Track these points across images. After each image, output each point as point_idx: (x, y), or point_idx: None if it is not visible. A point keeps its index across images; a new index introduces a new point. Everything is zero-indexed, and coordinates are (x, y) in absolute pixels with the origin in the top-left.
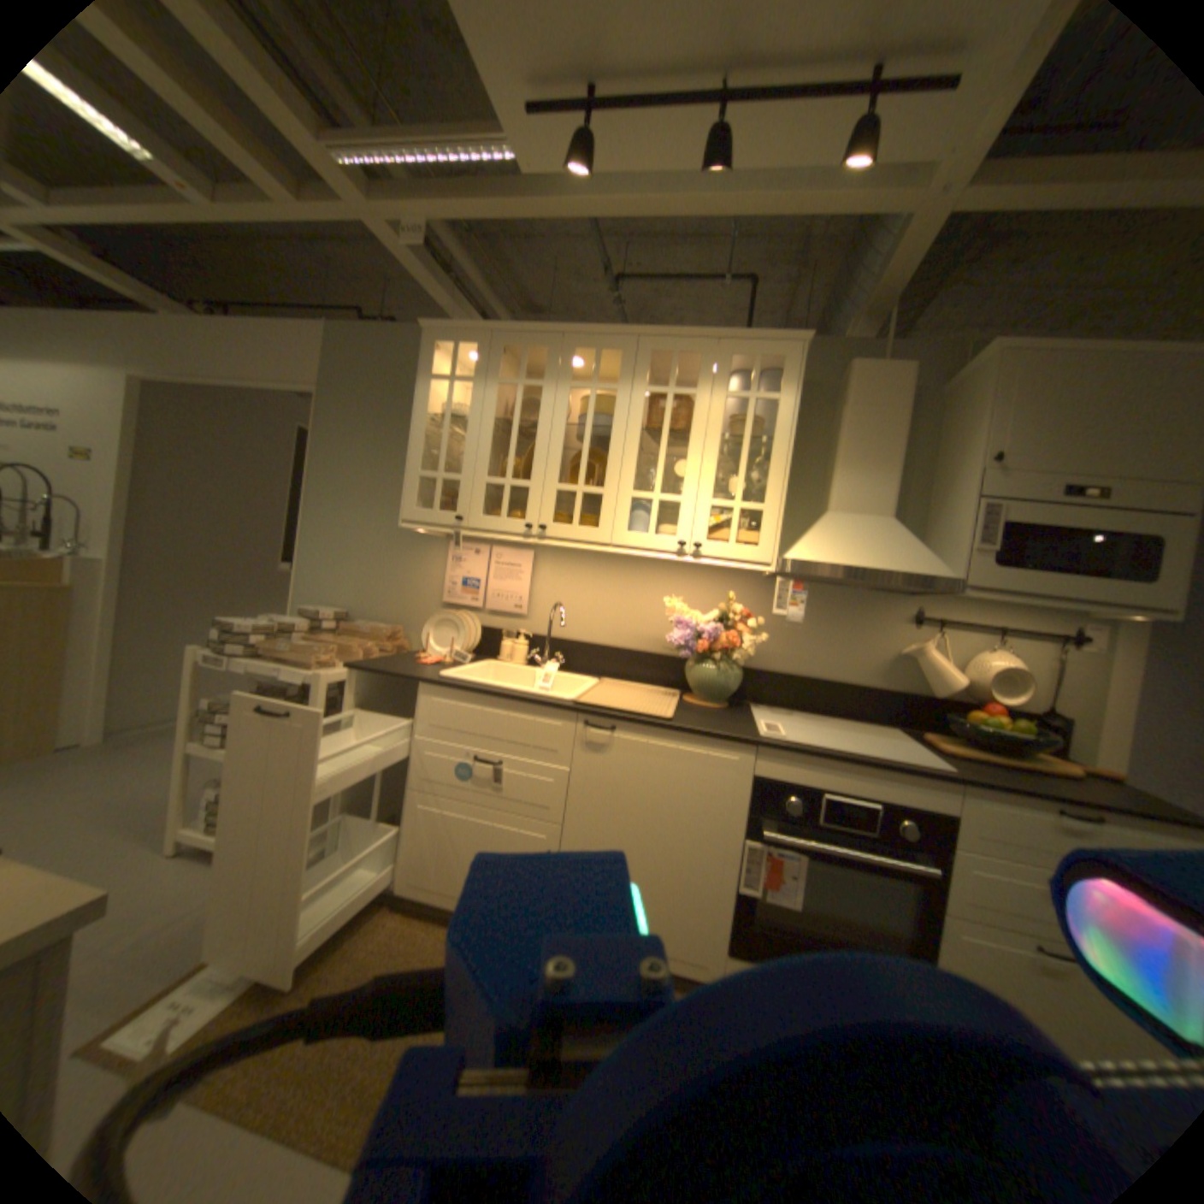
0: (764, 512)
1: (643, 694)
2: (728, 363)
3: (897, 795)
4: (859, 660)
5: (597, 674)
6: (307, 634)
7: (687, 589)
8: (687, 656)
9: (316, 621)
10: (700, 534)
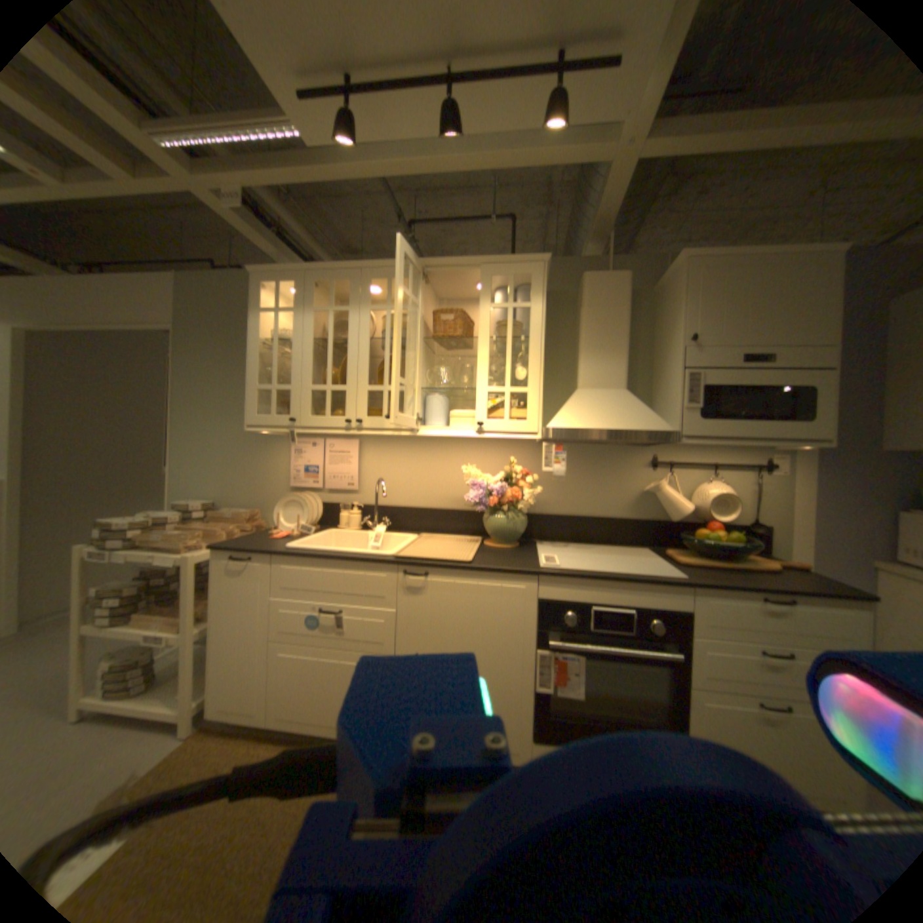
0: (528, 394)
1: (452, 543)
2: (491, 282)
3: (646, 602)
4: (614, 499)
5: (417, 531)
6: (179, 524)
7: (480, 458)
8: (484, 510)
9: (186, 512)
10: (481, 415)
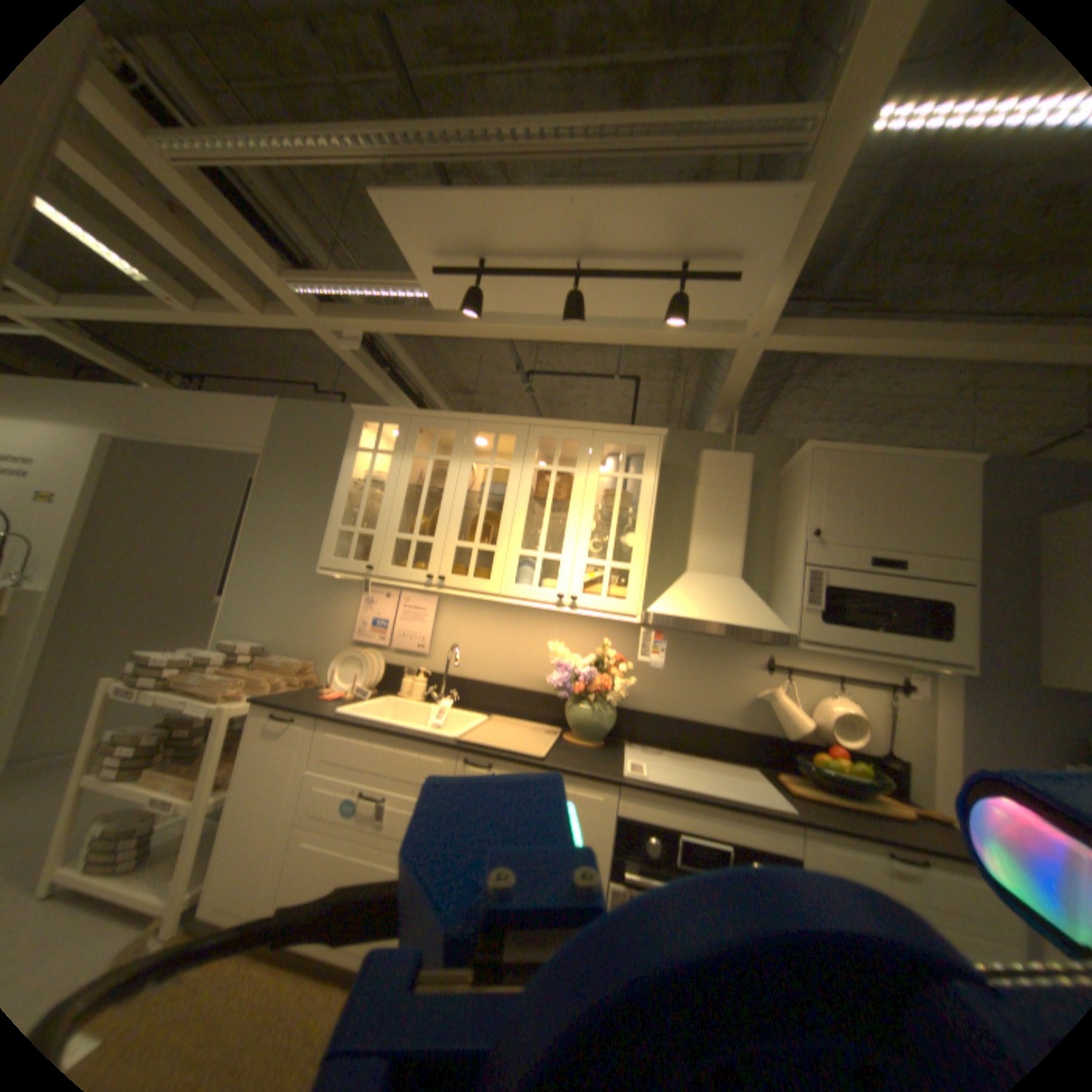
0: (630, 571)
1: (526, 731)
2: (603, 448)
3: (746, 837)
4: (721, 703)
5: (488, 711)
6: (223, 667)
7: (571, 634)
8: (568, 695)
9: (233, 654)
10: (576, 588)
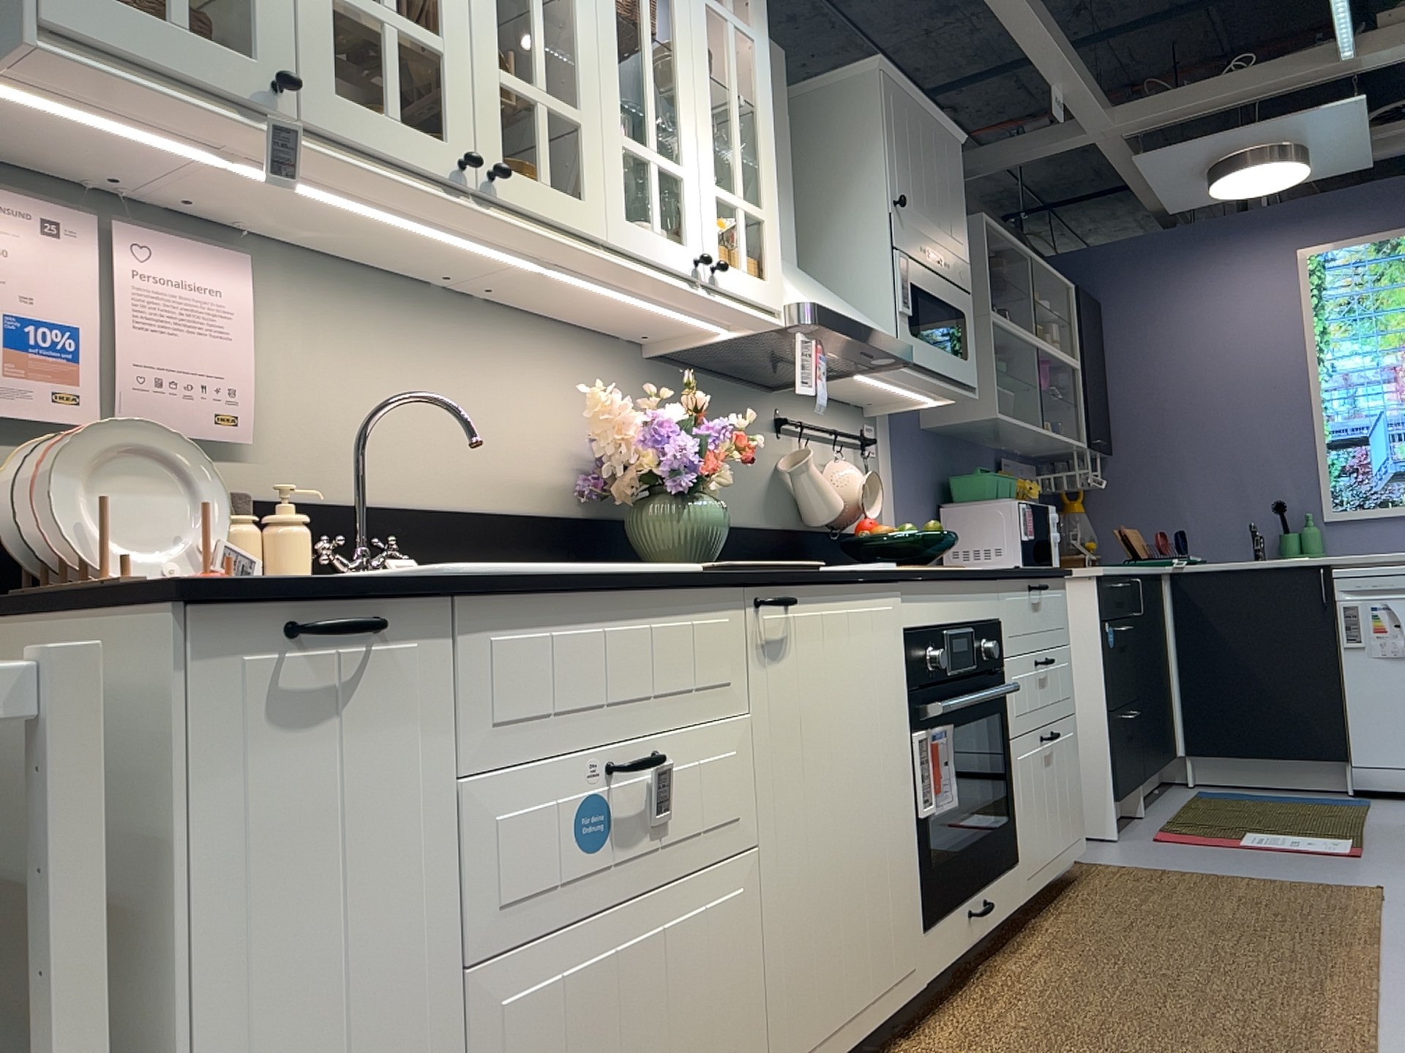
0: (768, 225)
1: None
2: None
3: (977, 609)
4: (748, 490)
5: None
6: None
7: (559, 377)
8: (646, 496)
9: None
10: (714, 247)
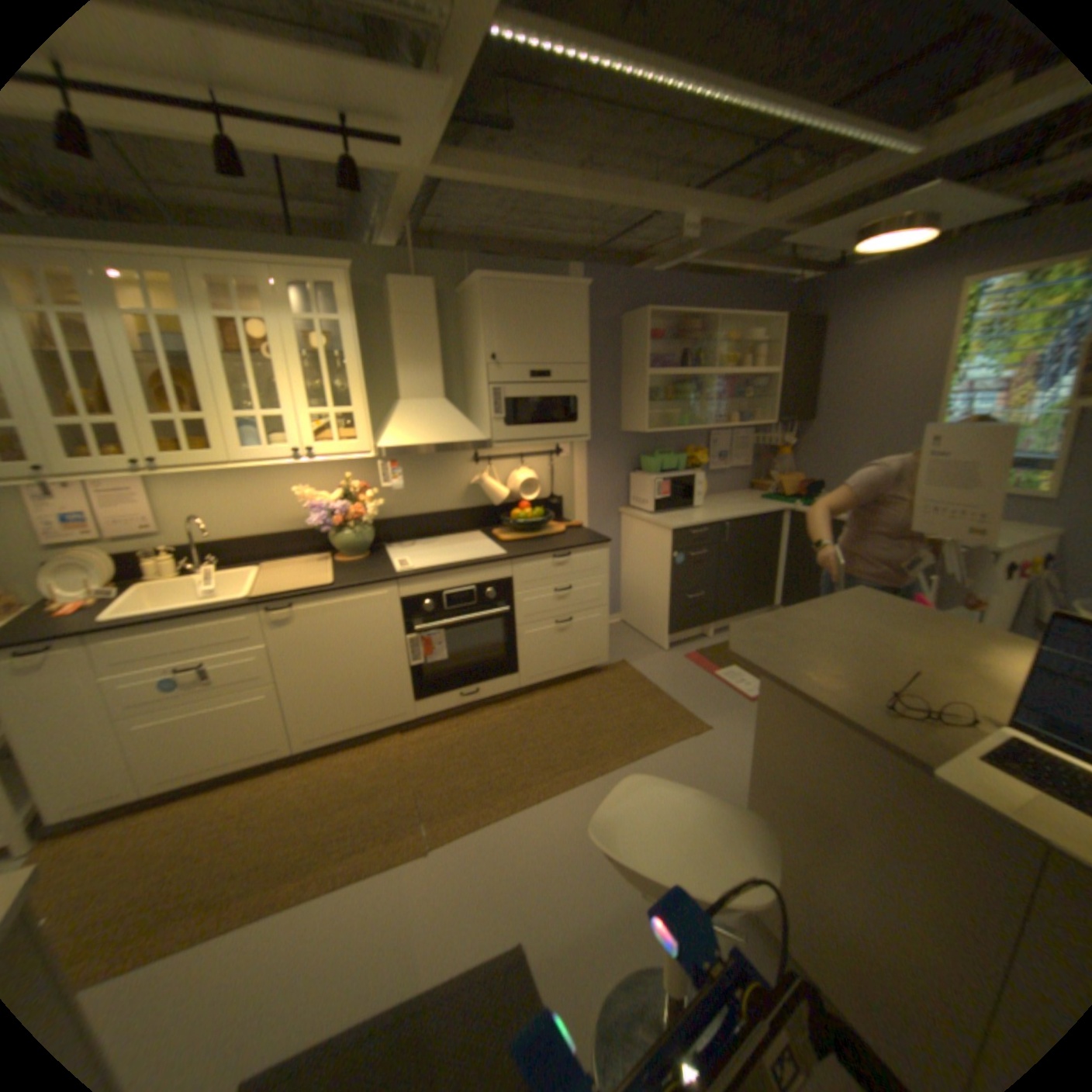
0: (354, 416)
1: (302, 569)
2: (282, 282)
3: (481, 580)
4: (447, 496)
5: (252, 564)
6: None
7: (309, 476)
8: (327, 530)
9: None
10: (308, 442)
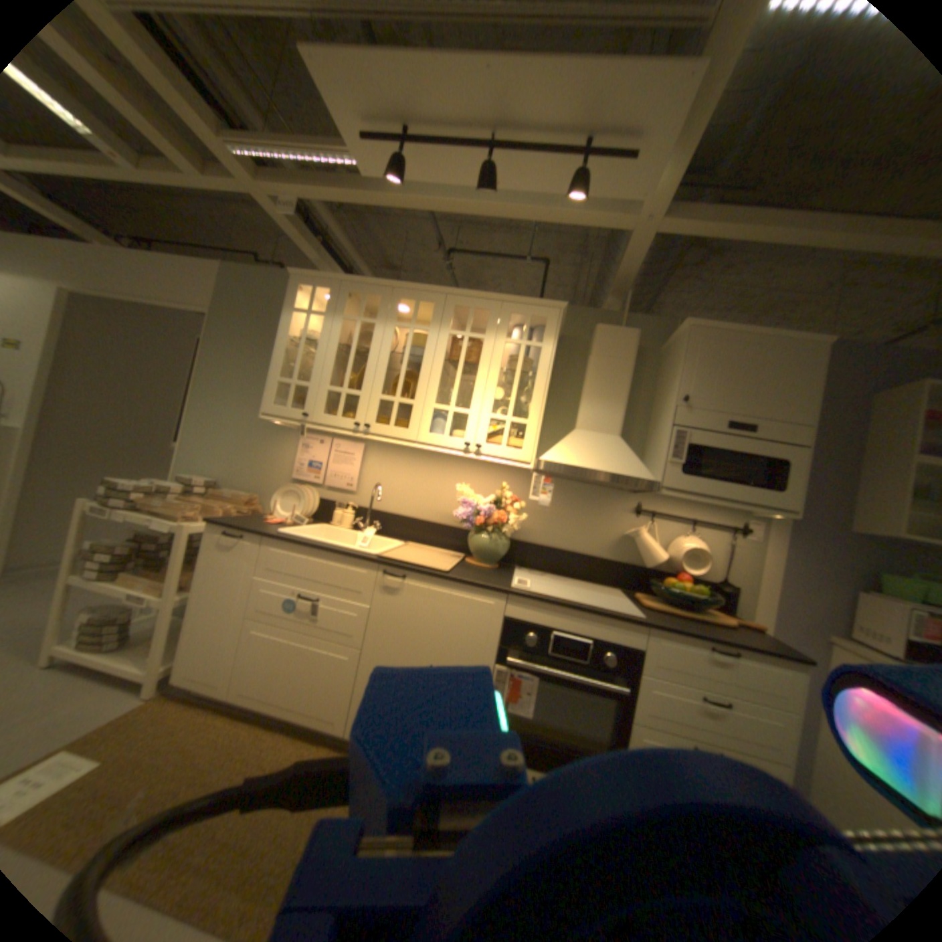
0: (527, 426)
1: (436, 555)
2: (511, 319)
3: (604, 634)
4: (596, 538)
5: (406, 539)
6: (182, 496)
7: (477, 480)
8: (471, 528)
9: (190, 486)
10: (482, 438)
